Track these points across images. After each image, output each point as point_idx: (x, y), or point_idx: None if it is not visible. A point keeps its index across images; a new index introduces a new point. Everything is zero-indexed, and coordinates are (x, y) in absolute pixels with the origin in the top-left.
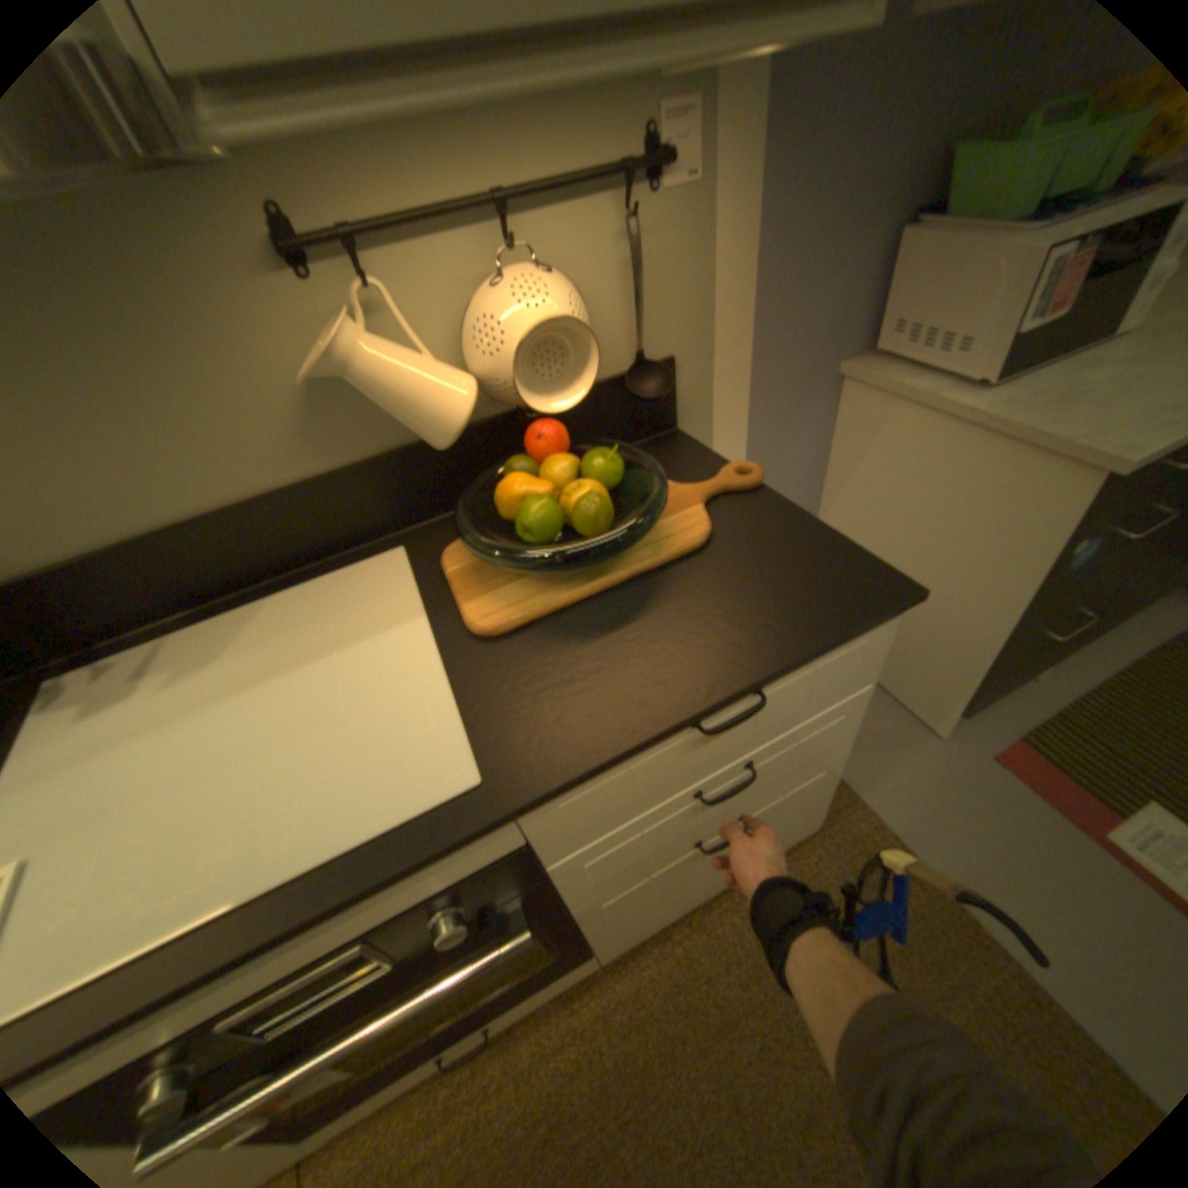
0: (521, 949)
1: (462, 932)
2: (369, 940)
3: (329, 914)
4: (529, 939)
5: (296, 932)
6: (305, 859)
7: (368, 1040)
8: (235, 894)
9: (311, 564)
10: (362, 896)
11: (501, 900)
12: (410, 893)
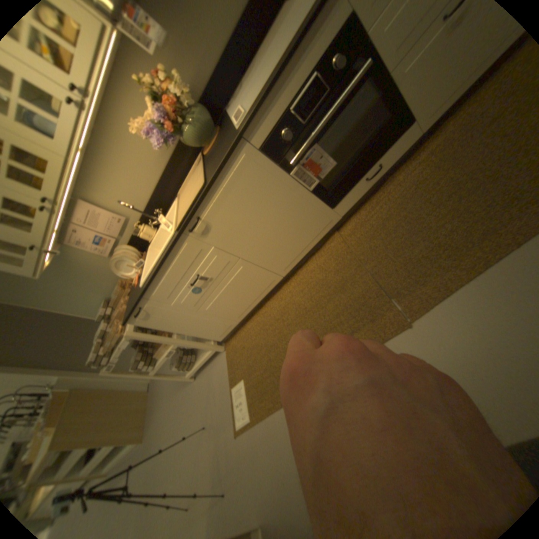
0: (369, 65)
1: (344, 58)
2: (318, 72)
3: (302, 51)
4: (371, 61)
5: (297, 61)
6: (291, 41)
7: (331, 113)
8: (280, 60)
9: (265, 36)
10: (309, 42)
11: (357, 56)
12: (323, 43)
